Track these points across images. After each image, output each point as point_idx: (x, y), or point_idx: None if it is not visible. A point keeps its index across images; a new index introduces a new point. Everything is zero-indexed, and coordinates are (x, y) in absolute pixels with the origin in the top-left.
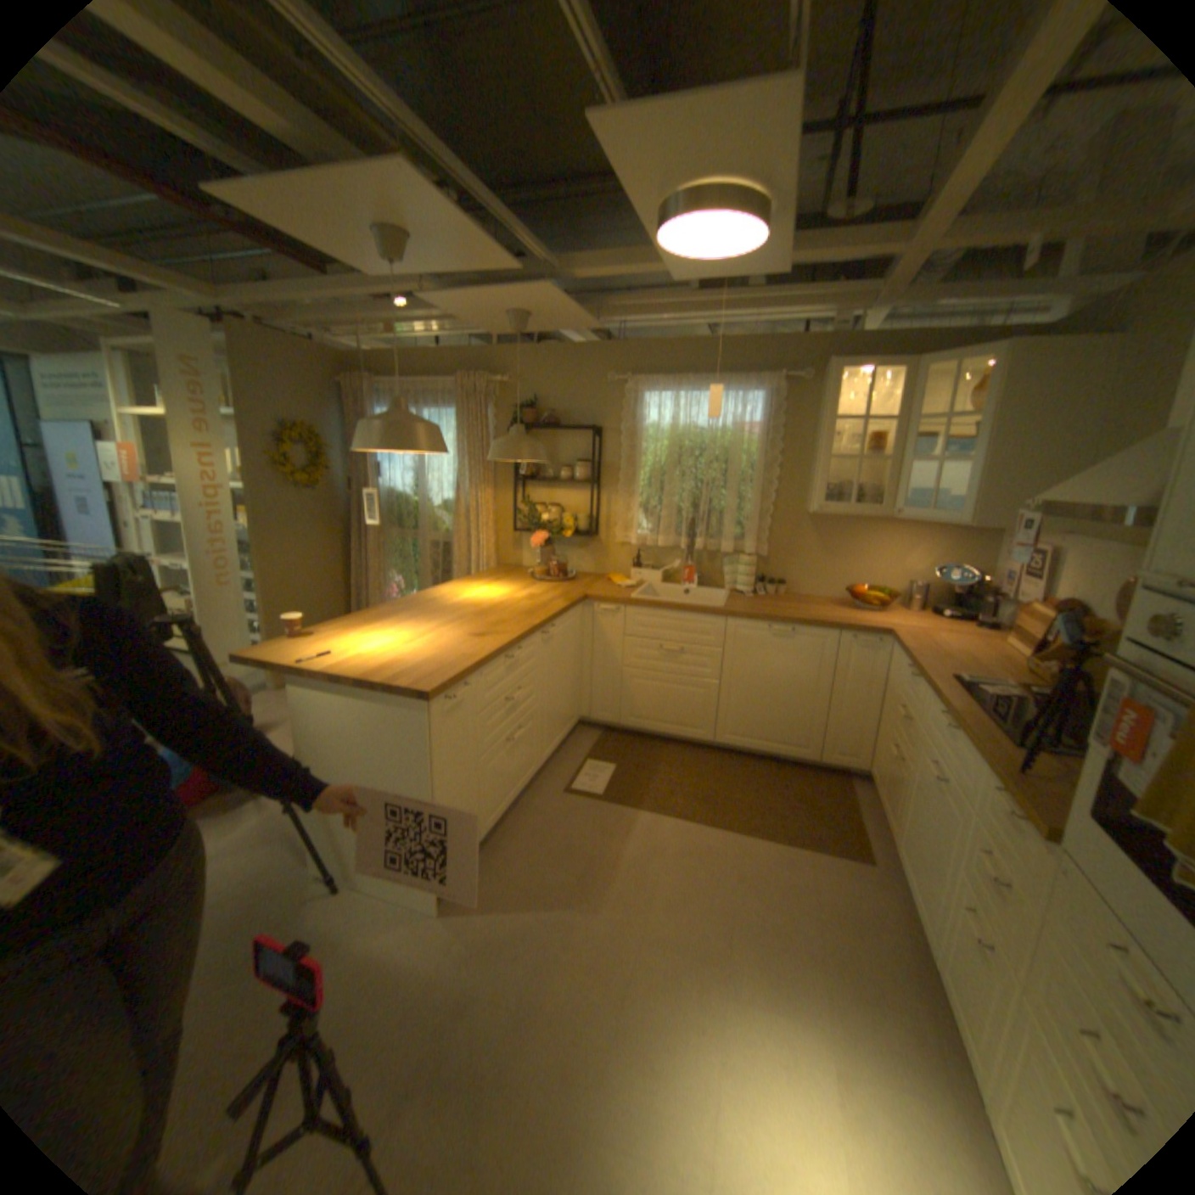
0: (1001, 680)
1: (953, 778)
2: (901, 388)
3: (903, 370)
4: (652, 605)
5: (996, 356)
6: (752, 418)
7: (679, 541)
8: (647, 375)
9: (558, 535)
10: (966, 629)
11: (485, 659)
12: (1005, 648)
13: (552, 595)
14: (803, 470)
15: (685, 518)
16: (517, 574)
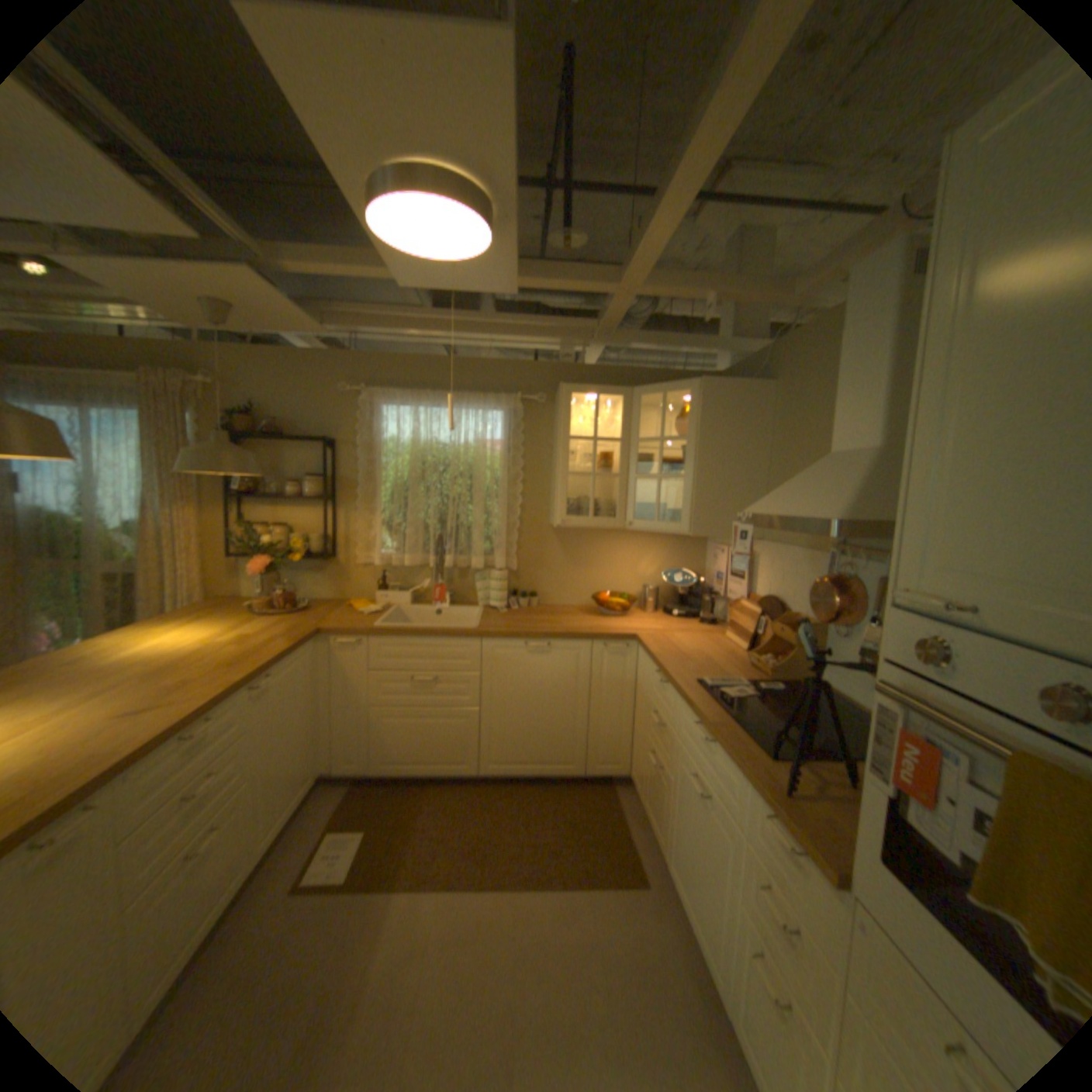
0: (736, 679)
1: (716, 793)
2: (621, 414)
3: (620, 399)
4: (400, 632)
5: (691, 392)
6: (494, 435)
7: (430, 558)
8: (385, 387)
9: (287, 557)
10: (693, 626)
11: (136, 753)
12: (727, 642)
13: (275, 632)
14: (545, 486)
15: (435, 534)
16: (232, 607)
